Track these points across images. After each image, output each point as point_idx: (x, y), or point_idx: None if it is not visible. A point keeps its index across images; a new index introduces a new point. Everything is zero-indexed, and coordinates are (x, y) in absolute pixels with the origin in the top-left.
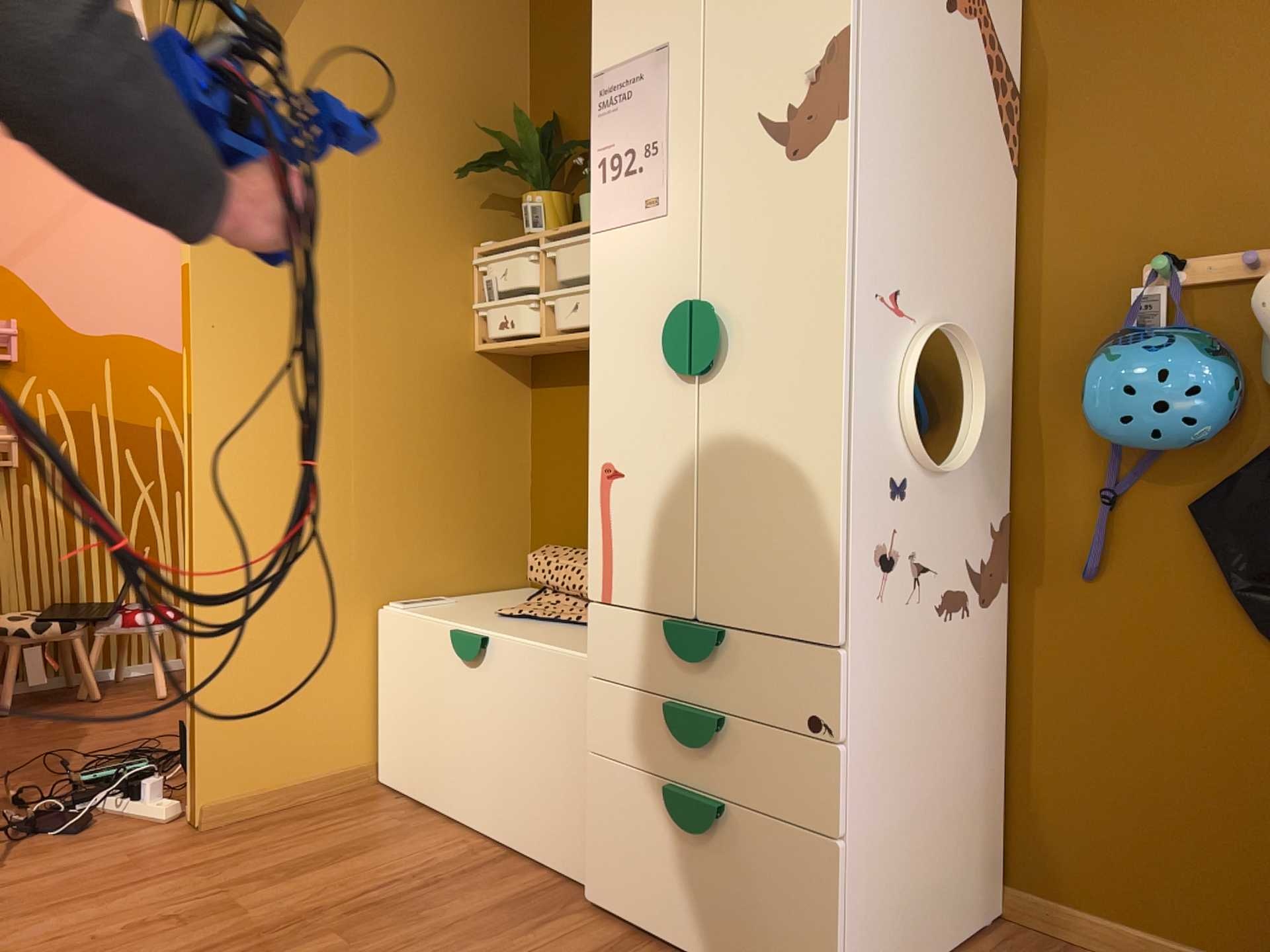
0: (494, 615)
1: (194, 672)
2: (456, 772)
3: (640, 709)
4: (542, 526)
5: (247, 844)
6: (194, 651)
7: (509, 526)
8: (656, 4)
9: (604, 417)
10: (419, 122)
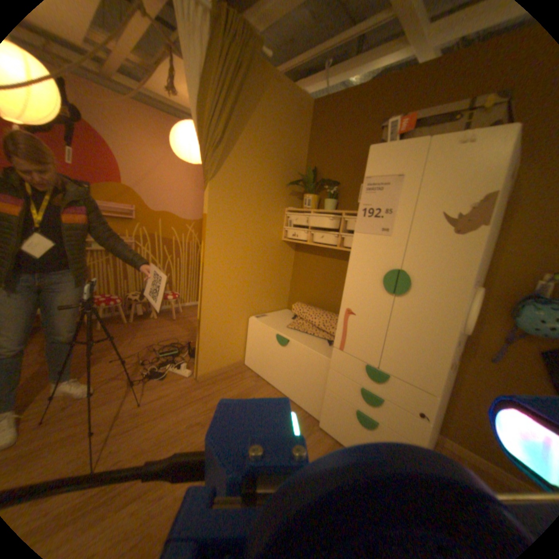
0: (286, 327)
1: (199, 339)
2: (273, 372)
3: (349, 384)
4: (294, 293)
5: (213, 389)
6: (200, 333)
7: (284, 291)
8: (400, 157)
9: (349, 294)
10: (275, 166)
